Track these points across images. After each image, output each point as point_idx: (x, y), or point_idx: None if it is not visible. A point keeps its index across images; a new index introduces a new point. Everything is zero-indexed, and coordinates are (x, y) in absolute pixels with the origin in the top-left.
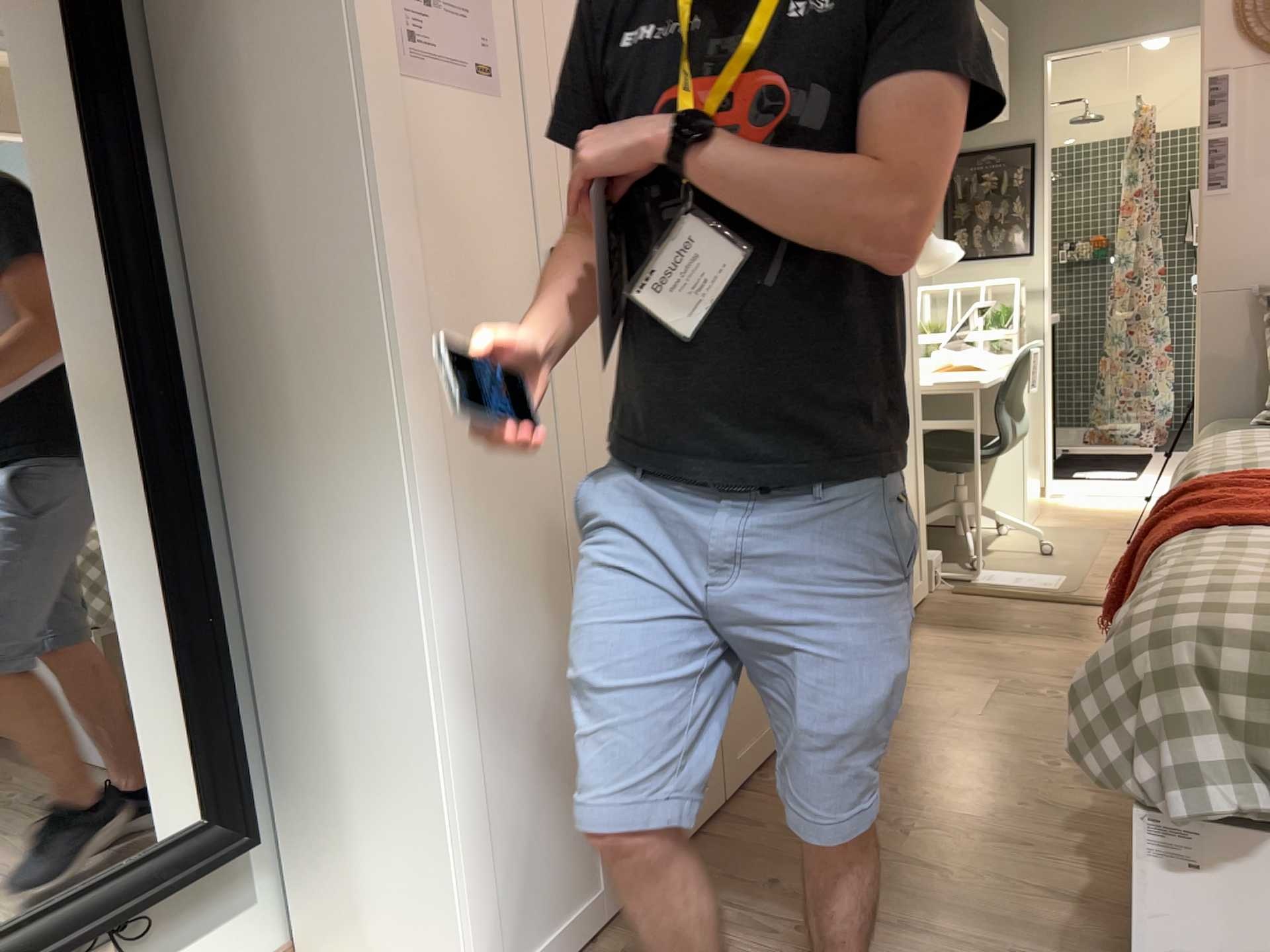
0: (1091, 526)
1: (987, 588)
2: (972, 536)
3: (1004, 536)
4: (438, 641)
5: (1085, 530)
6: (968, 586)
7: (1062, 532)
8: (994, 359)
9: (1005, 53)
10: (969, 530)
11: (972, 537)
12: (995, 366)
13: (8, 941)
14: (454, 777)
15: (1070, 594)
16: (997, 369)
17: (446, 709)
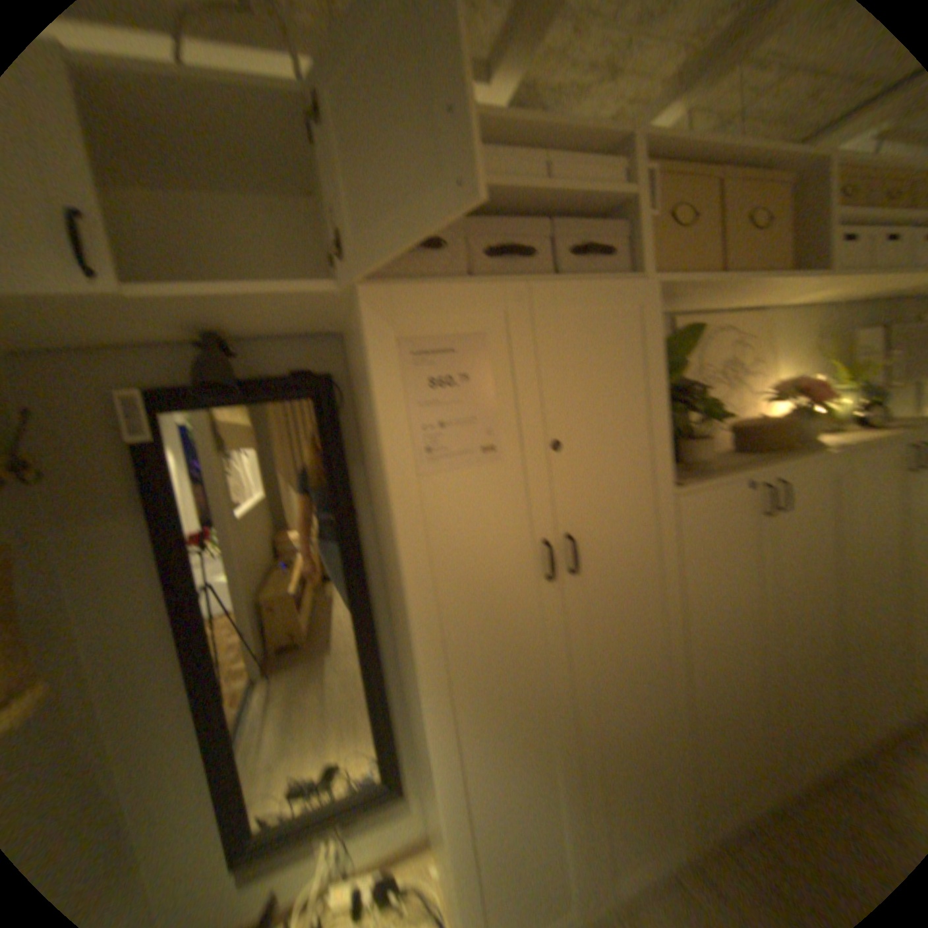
0: None
1: None
2: None
3: None
4: (449, 786)
5: None
6: None
7: None
8: None
9: None
10: None
11: None
12: None
13: (297, 825)
14: (461, 857)
15: None
16: None
17: (455, 822)
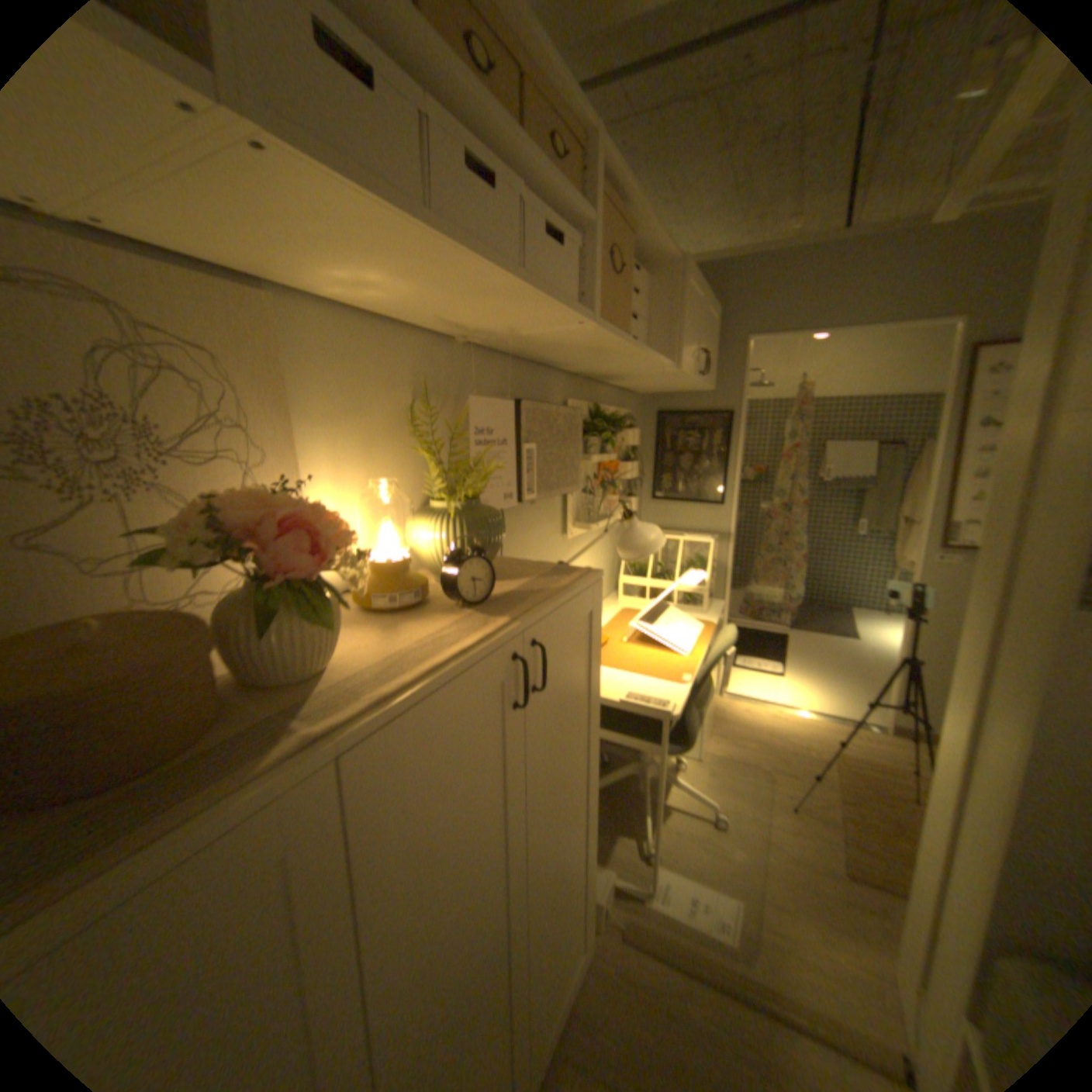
0: (755, 763)
1: (657, 939)
2: (649, 820)
3: (680, 774)
4: None
5: (750, 770)
6: (637, 925)
7: (730, 771)
8: (685, 626)
9: (717, 326)
10: (646, 812)
11: (648, 824)
12: (686, 644)
13: None
14: None
15: (749, 969)
16: (688, 651)
17: None
